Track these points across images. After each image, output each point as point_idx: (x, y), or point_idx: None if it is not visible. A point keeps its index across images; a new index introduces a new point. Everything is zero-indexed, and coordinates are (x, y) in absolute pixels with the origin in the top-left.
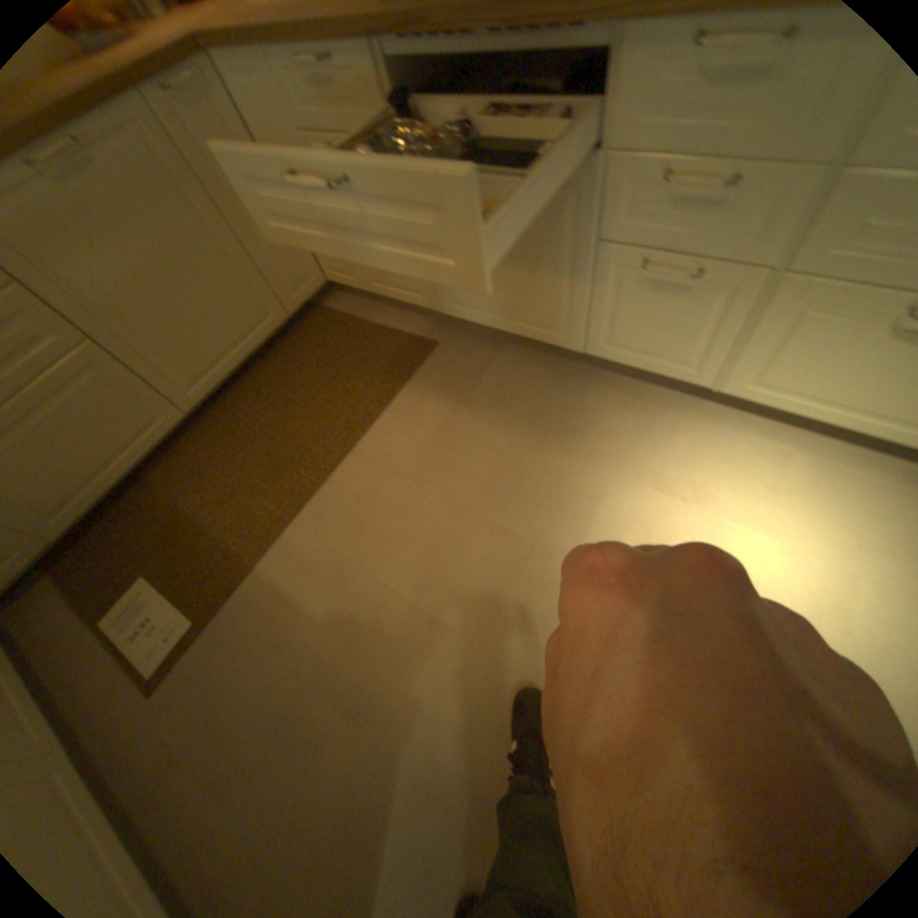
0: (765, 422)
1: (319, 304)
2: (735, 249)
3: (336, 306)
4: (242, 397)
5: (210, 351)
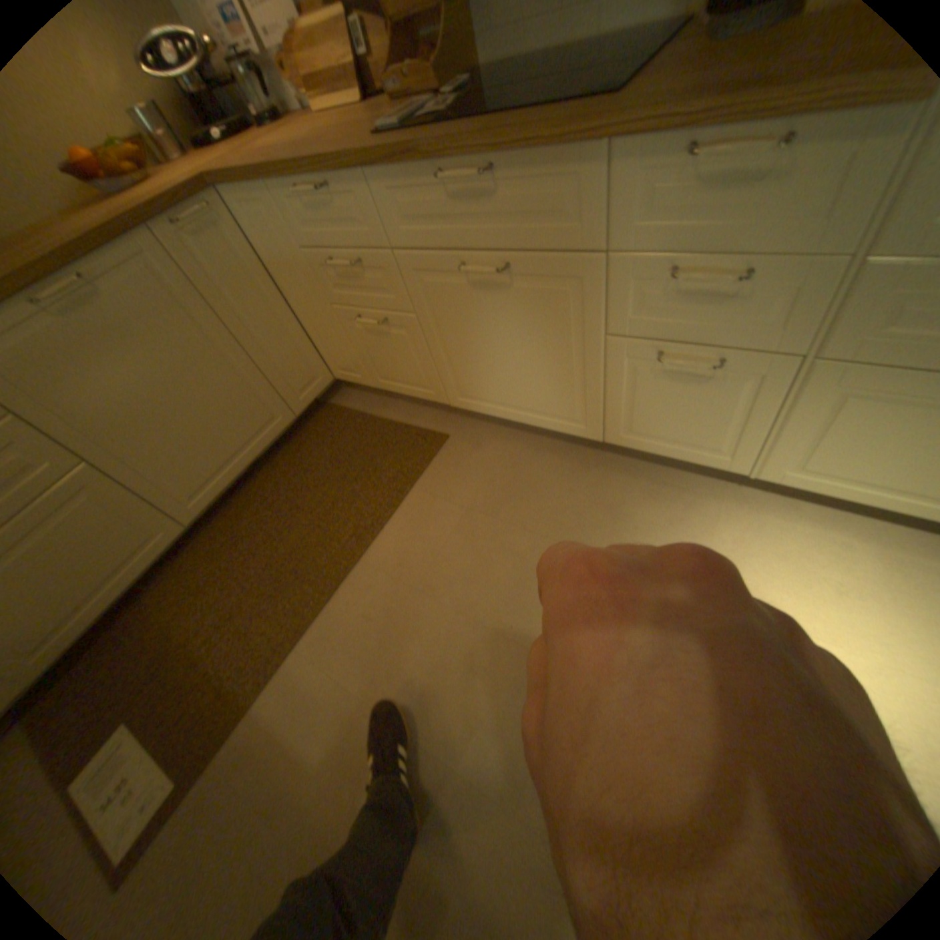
0: (815, 509)
1: (326, 402)
2: (757, 340)
3: (343, 403)
4: (244, 504)
5: (211, 460)
